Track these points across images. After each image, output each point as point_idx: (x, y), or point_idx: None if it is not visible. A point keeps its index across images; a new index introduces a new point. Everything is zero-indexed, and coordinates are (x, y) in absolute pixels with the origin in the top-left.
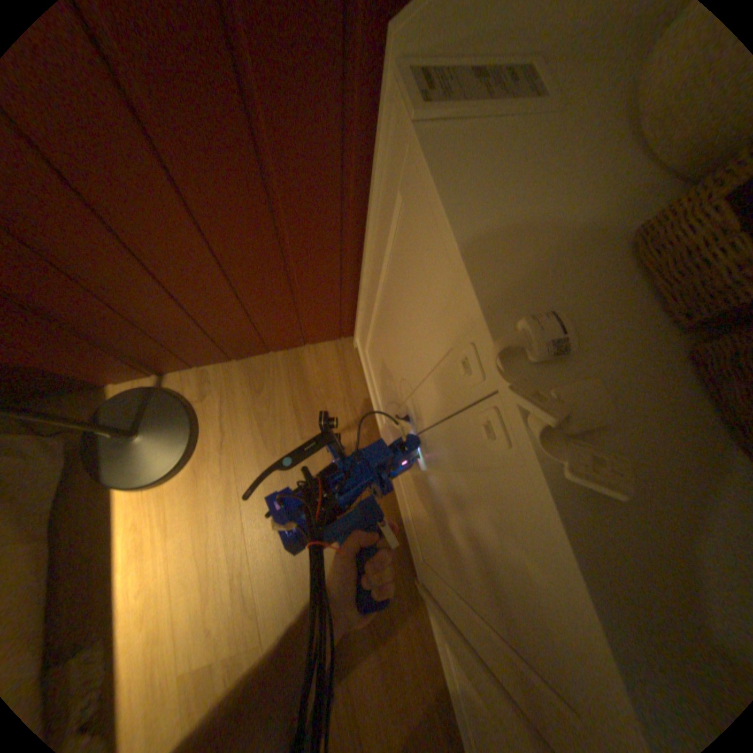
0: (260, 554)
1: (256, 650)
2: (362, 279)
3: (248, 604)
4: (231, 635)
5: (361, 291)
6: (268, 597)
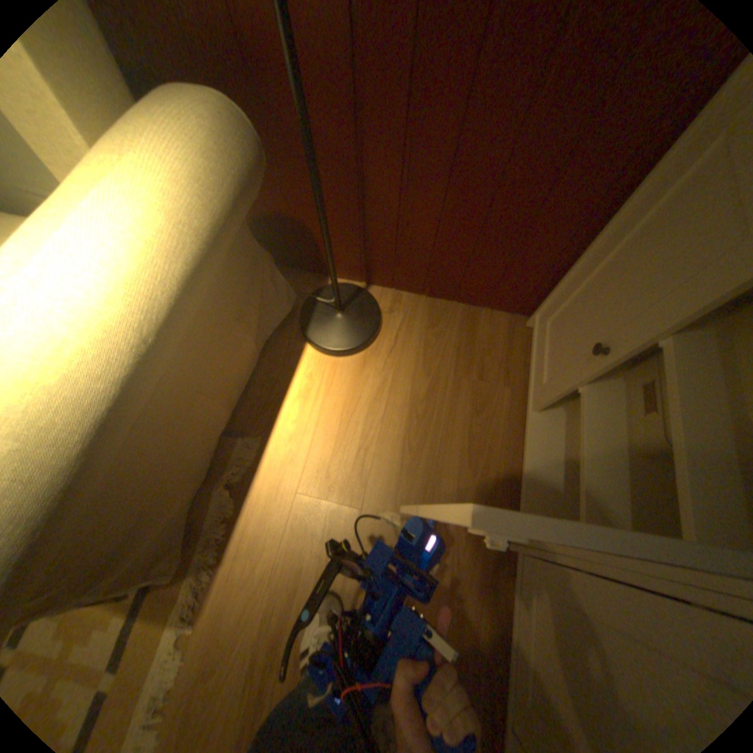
0: (389, 443)
1: (358, 511)
2: (591, 247)
3: (365, 474)
4: (344, 489)
5: (579, 261)
6: (383, 477)
